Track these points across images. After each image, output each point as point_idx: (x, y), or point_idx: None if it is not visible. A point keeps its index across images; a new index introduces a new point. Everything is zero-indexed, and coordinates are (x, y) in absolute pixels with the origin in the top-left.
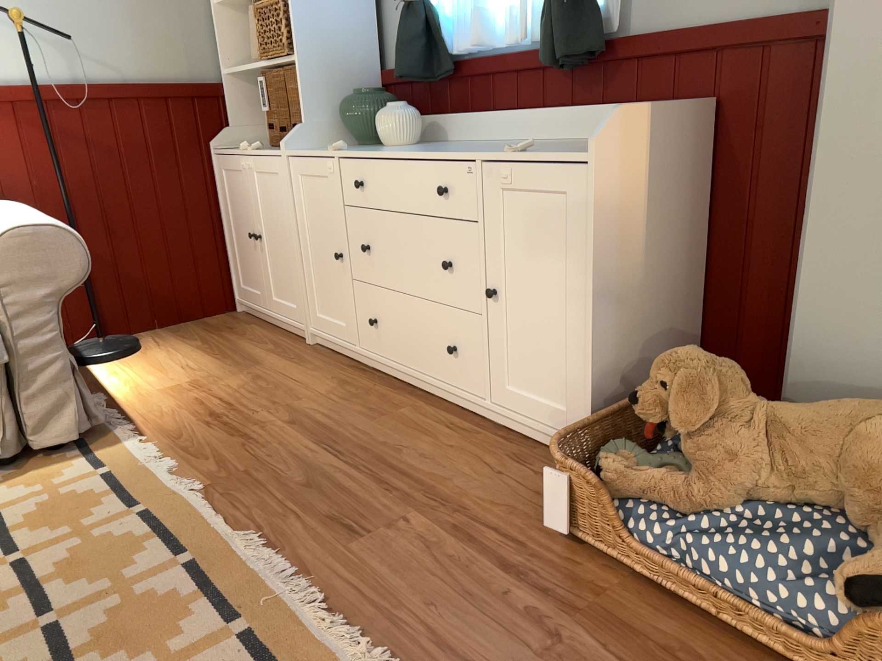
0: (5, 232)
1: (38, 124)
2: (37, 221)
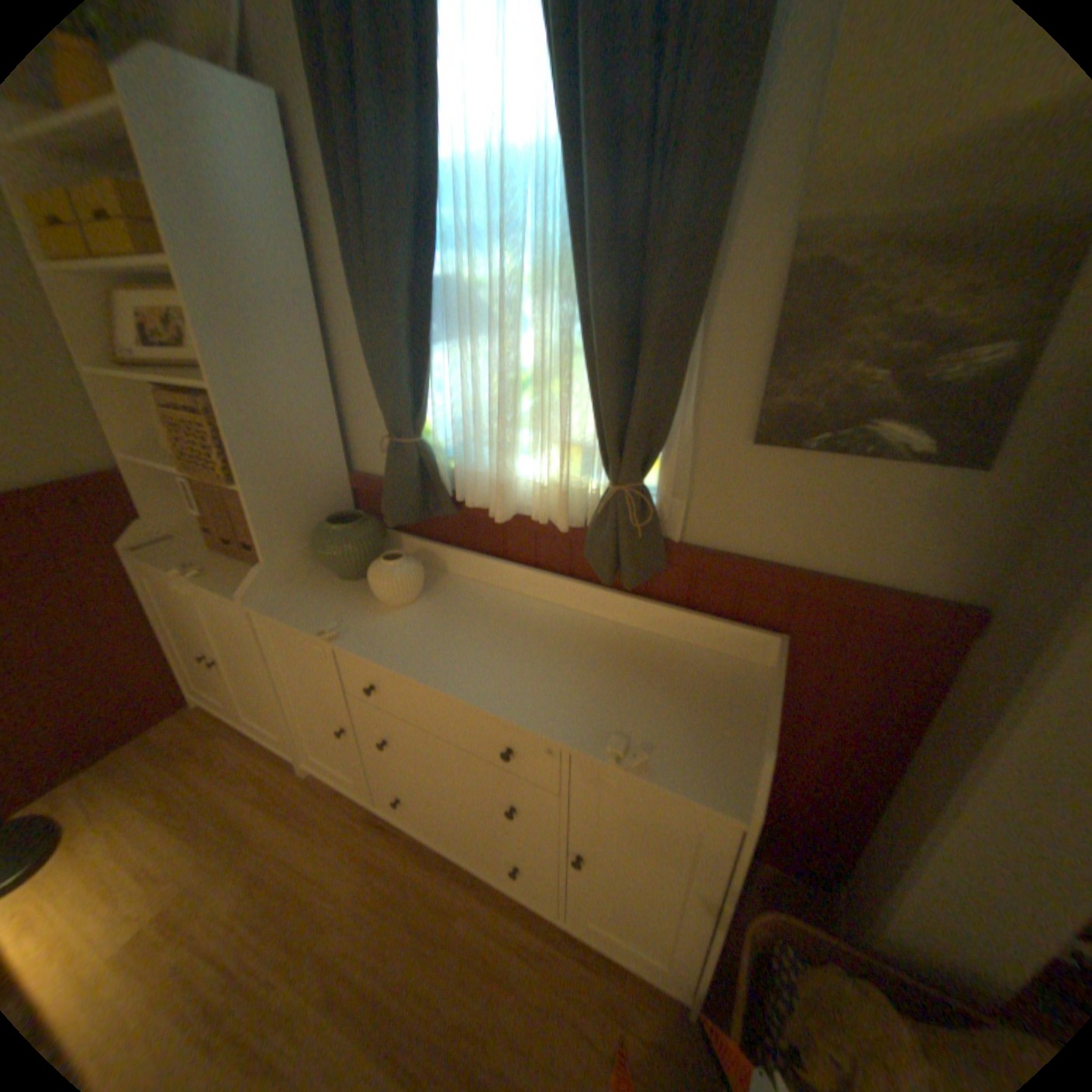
0: None
1: None
2: None
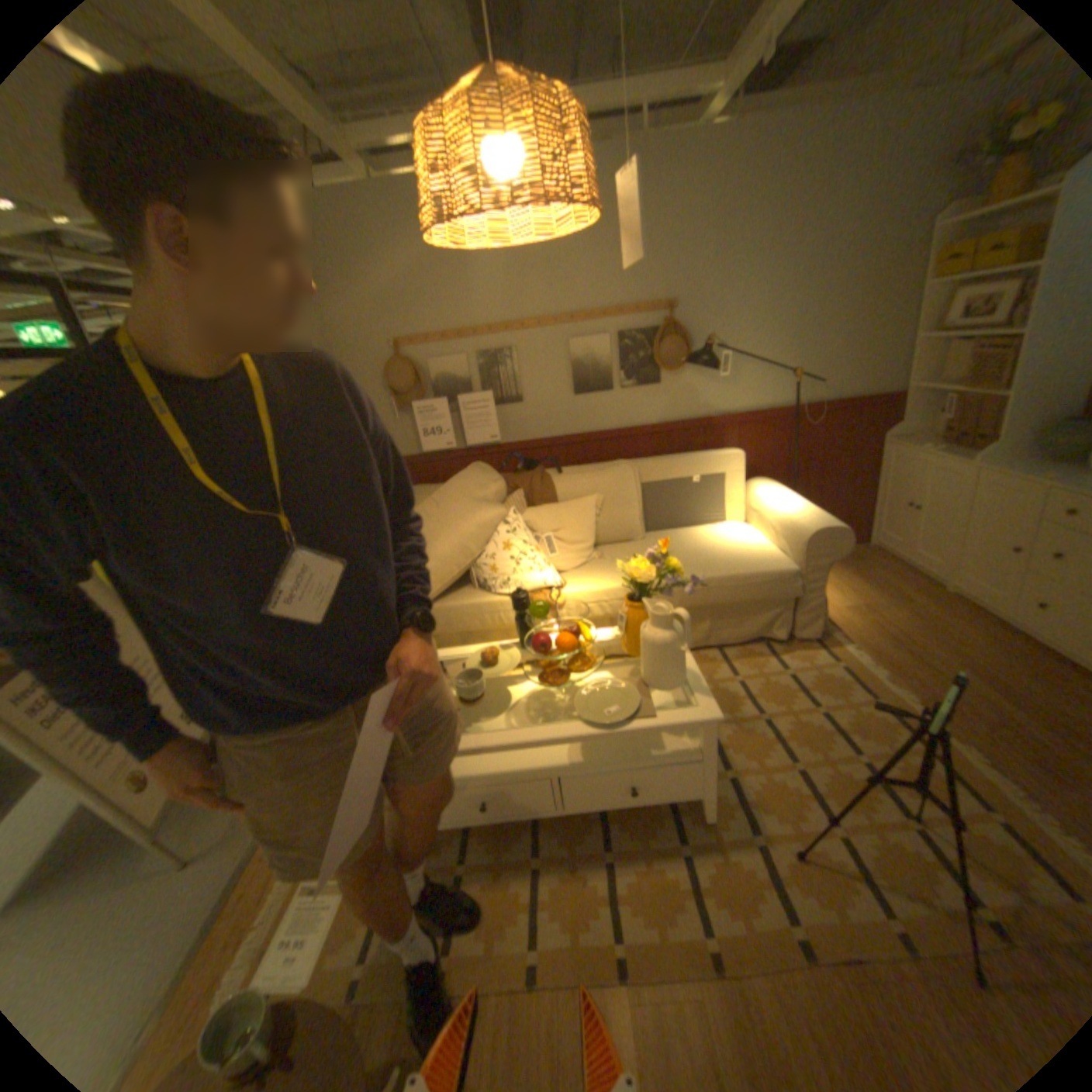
0: (816, 530)
1: (782, 428)
2: (828, 521)
